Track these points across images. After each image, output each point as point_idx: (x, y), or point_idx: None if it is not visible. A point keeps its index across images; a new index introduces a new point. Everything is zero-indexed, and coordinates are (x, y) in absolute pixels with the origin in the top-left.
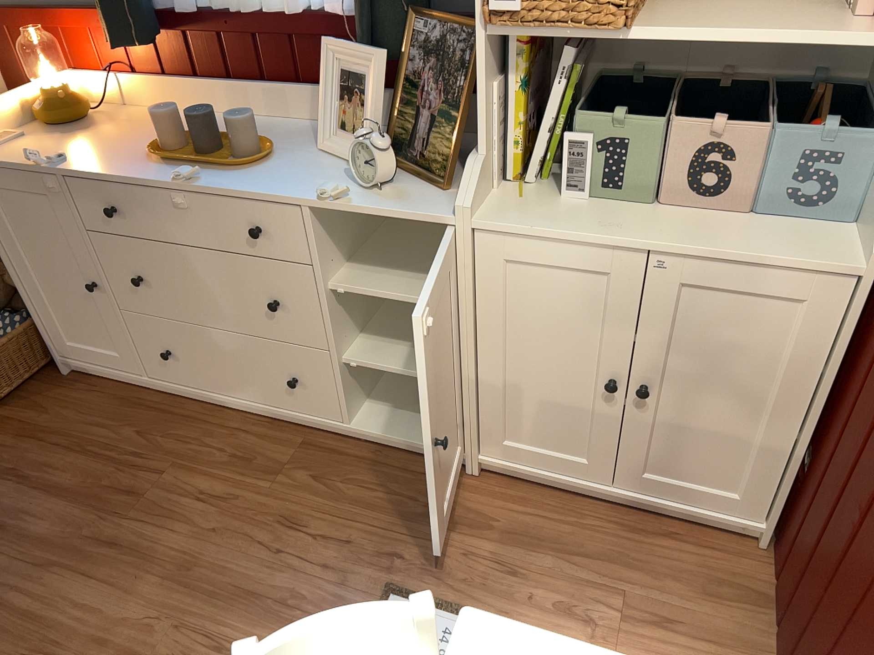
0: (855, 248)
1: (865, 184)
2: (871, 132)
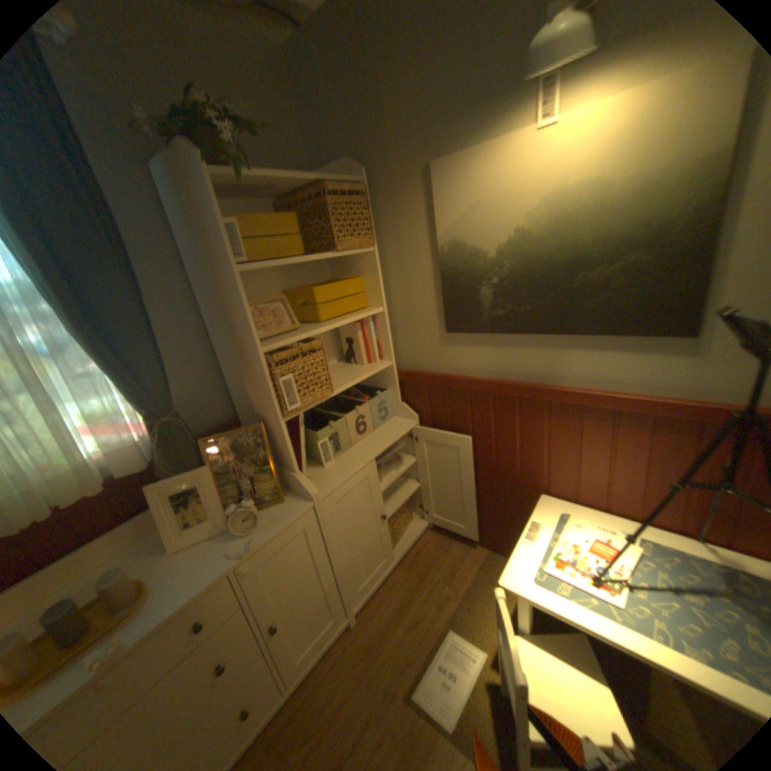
0: (408, 418)
1: (394, 402)
2: (385, 389)
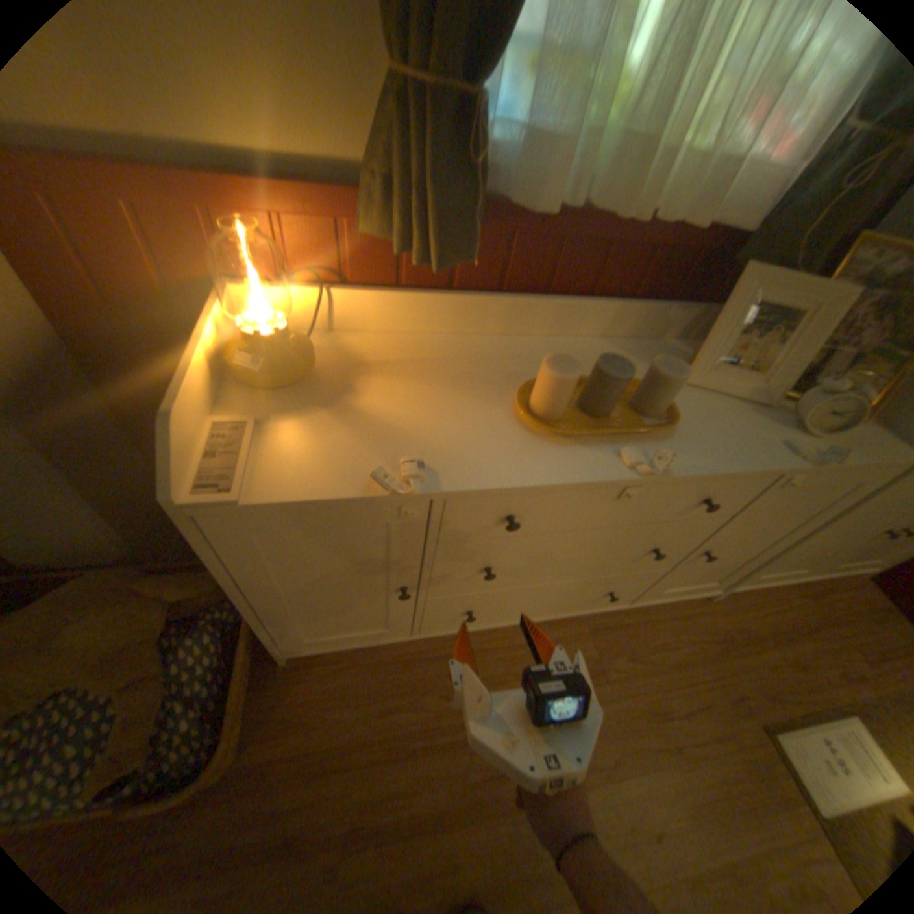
0: None
1: None
2: None
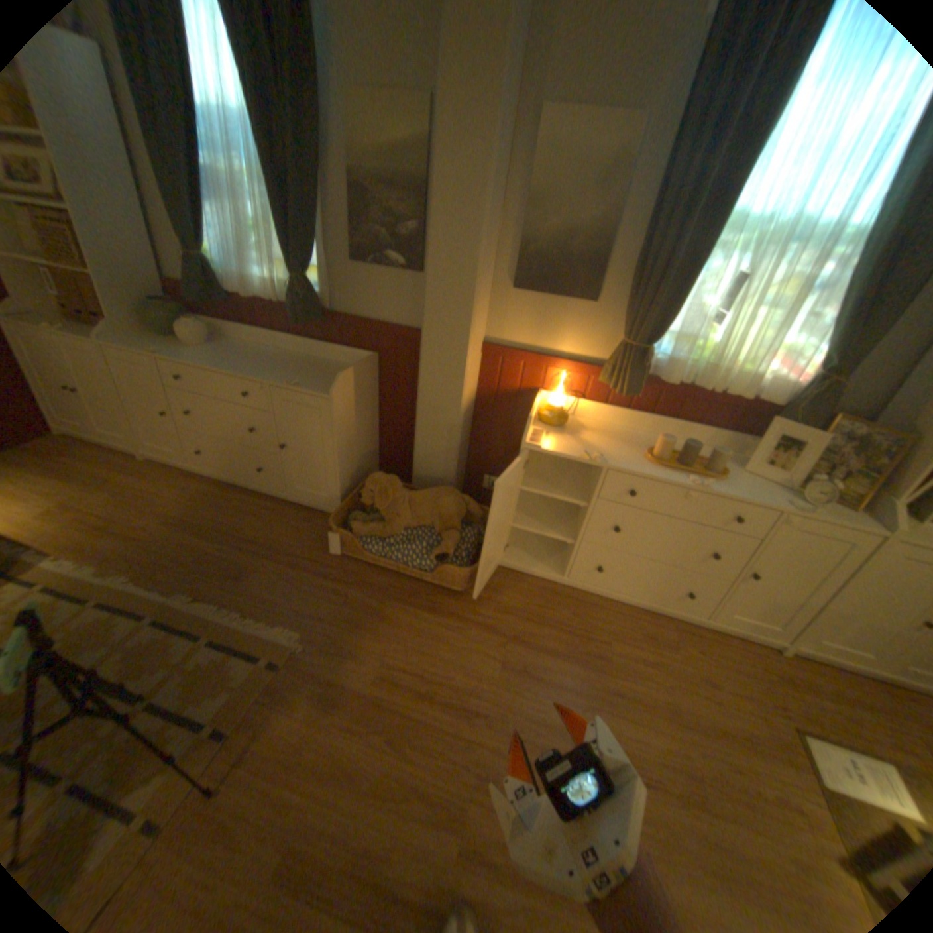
0: None
1: None
2: None
